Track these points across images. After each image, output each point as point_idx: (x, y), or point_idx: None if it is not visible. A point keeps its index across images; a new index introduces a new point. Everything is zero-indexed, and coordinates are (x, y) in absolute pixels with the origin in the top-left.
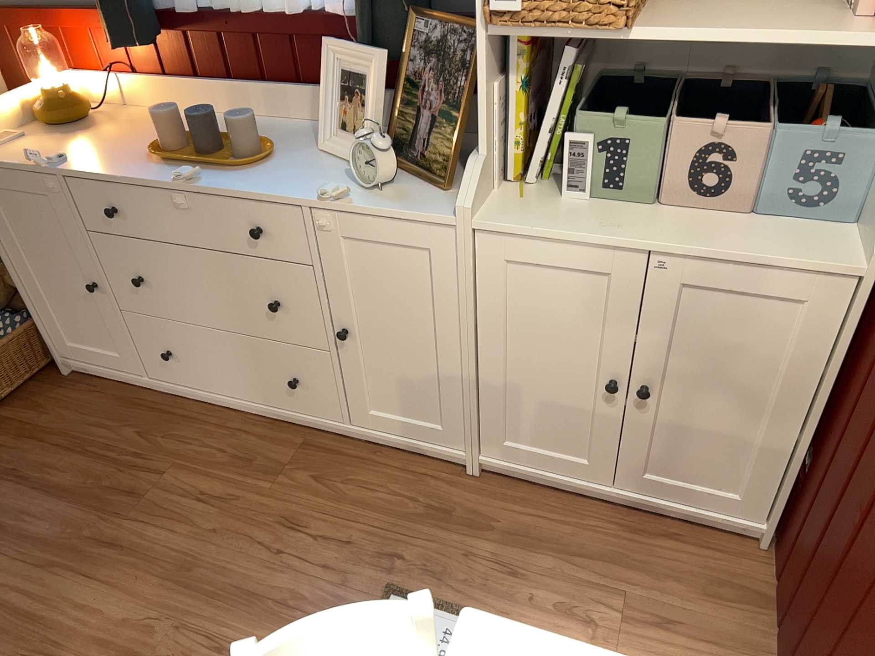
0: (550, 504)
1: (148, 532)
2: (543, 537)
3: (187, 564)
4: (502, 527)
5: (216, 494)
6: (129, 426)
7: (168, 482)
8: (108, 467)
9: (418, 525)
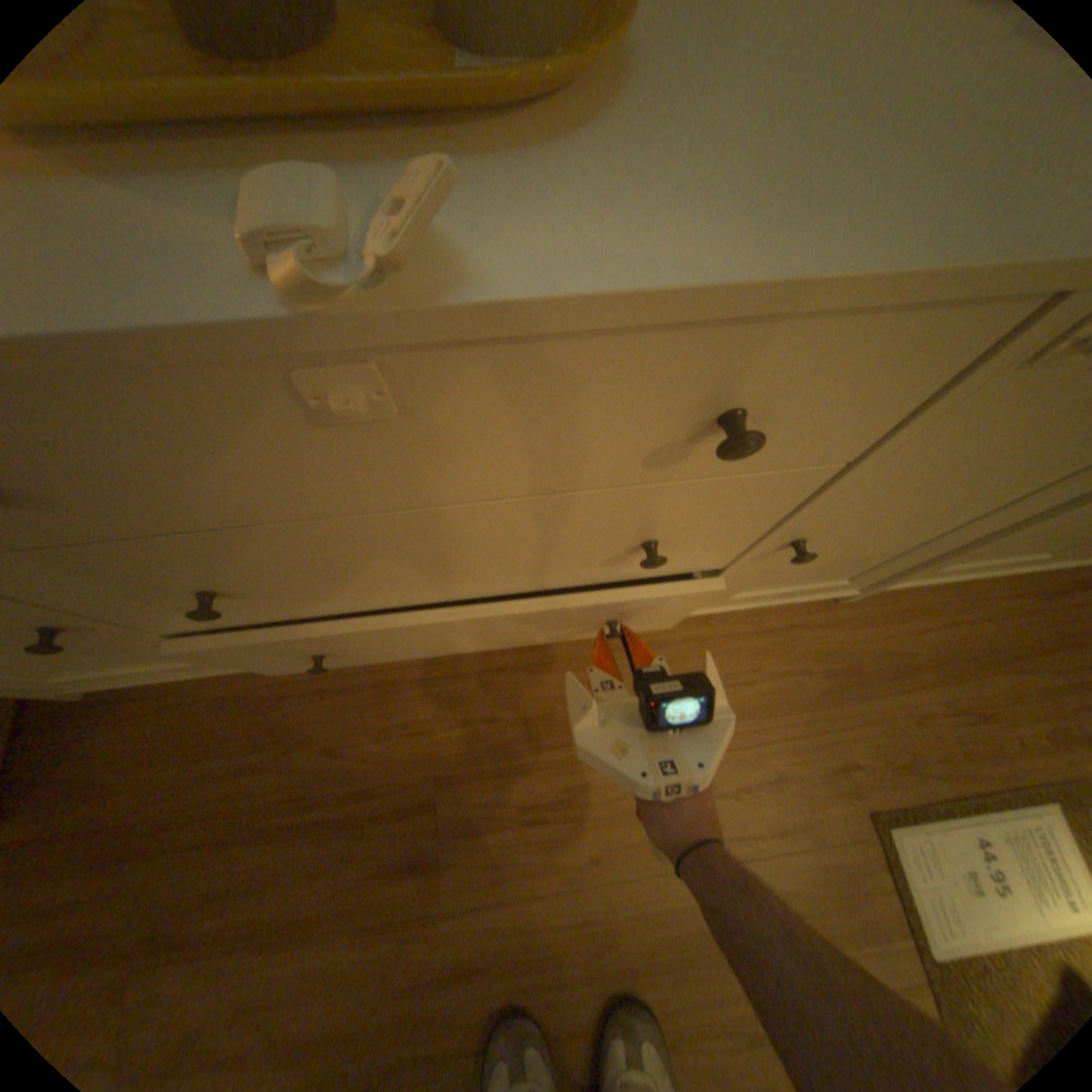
0: (954, 606)
1: (494, 934)
2: (979, 657)
3: (598, 952)
4: (931, 667)
5: (542, 809)
6: (290, 758)
7: (450, 829)
8: (322, 855)
9: (842, 715)
